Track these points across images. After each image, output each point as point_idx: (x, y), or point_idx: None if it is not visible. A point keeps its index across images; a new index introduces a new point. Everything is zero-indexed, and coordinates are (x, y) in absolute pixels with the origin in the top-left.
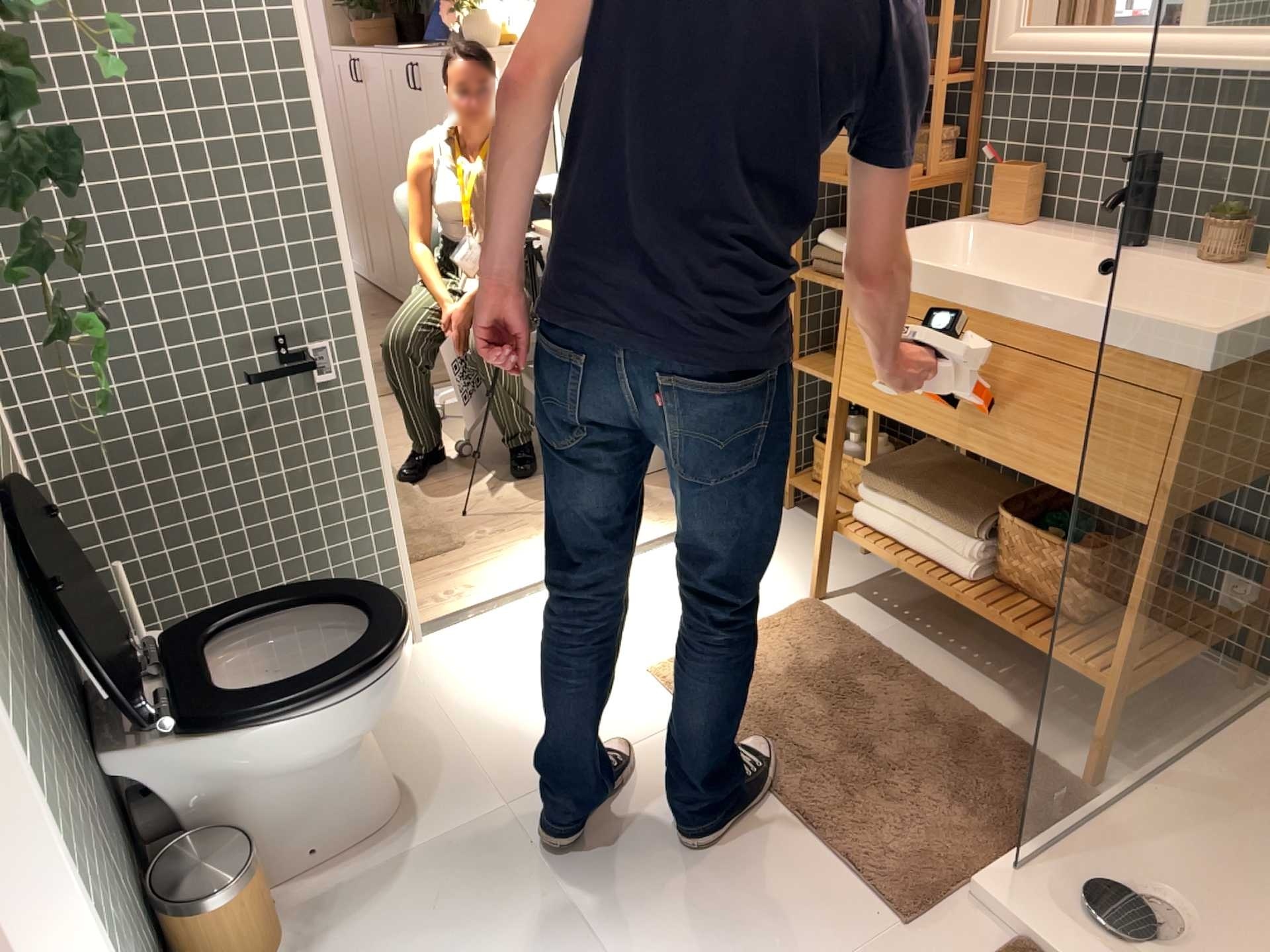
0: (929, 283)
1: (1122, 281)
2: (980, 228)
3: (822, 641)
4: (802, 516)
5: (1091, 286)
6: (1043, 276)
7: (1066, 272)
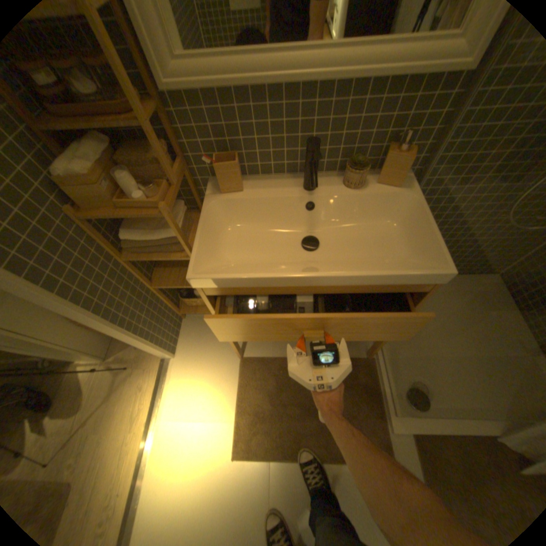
0: (254, 272)
1: (317, 206)
2: (222, 199)
3: (264, 377)
4: (192, 318)
5: (301, 212)
6: (274, 214)
7: (282, 207)
